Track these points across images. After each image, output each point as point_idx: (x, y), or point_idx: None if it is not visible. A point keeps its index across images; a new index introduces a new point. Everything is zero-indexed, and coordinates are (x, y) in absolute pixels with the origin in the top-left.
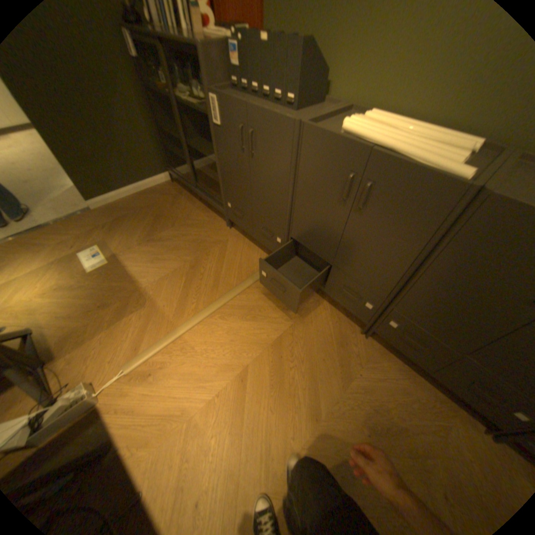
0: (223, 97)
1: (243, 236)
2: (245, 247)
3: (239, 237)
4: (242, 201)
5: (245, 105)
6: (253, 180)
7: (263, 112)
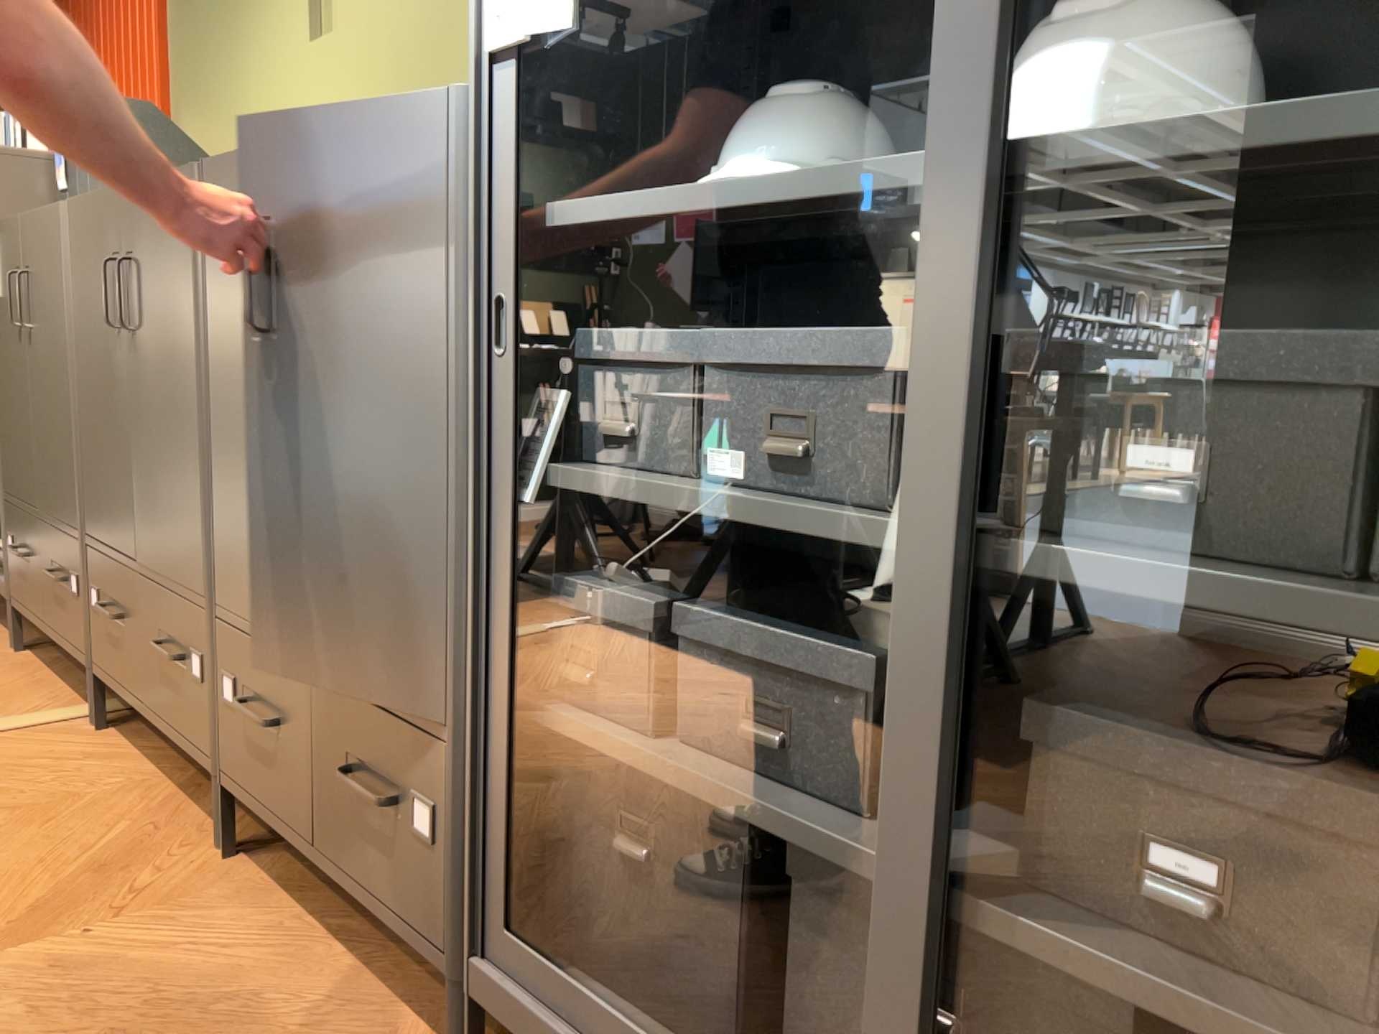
0: (1, 230)
1: (46, 665)
2: (22, 683)
3: (24, 667)
4: (27, 502)
5: (20, 225)
6: (36, 410)
7: (36, 221)
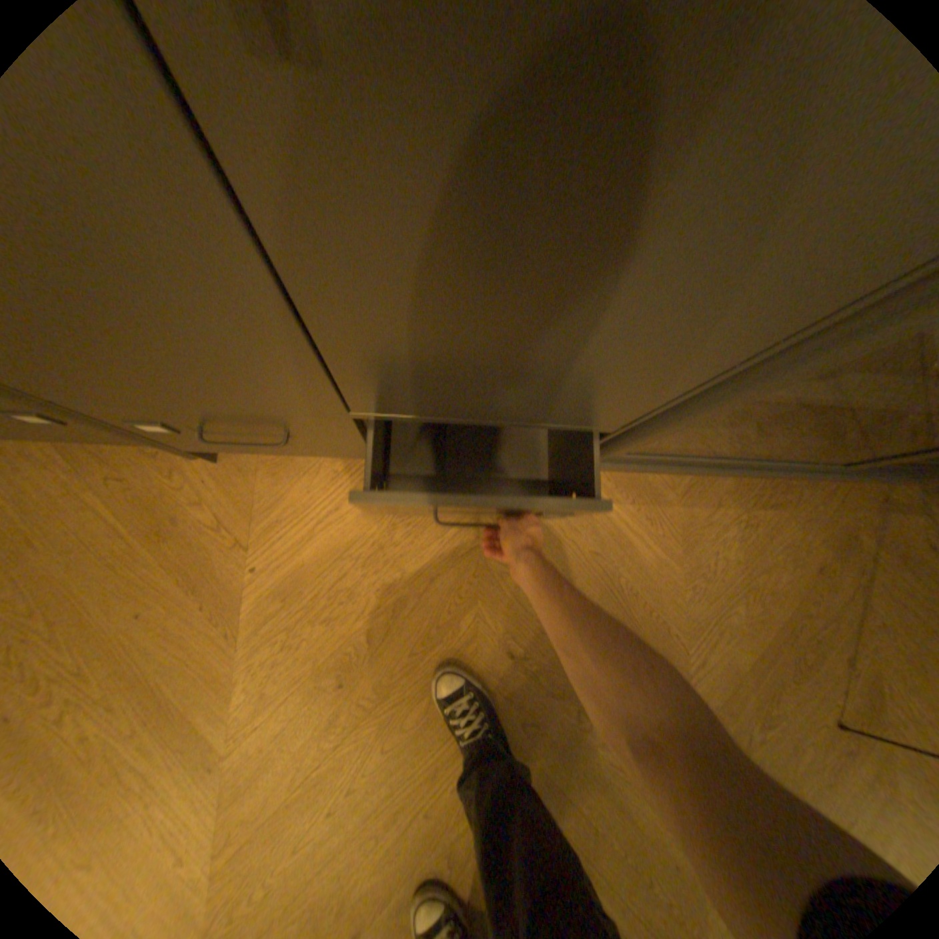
0: None
1: None
2: None
3: None
4: None
5: None
6: None
7: None
